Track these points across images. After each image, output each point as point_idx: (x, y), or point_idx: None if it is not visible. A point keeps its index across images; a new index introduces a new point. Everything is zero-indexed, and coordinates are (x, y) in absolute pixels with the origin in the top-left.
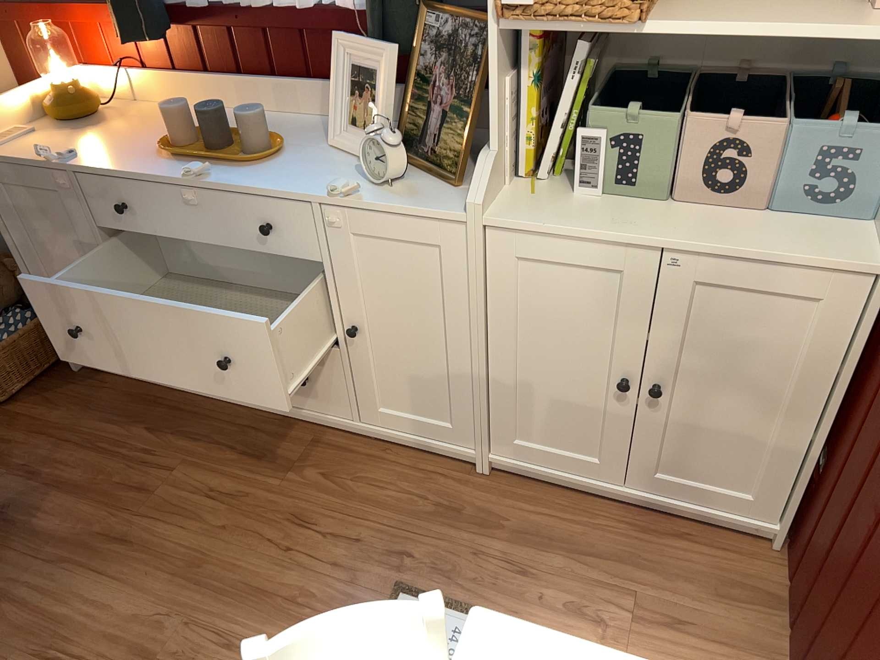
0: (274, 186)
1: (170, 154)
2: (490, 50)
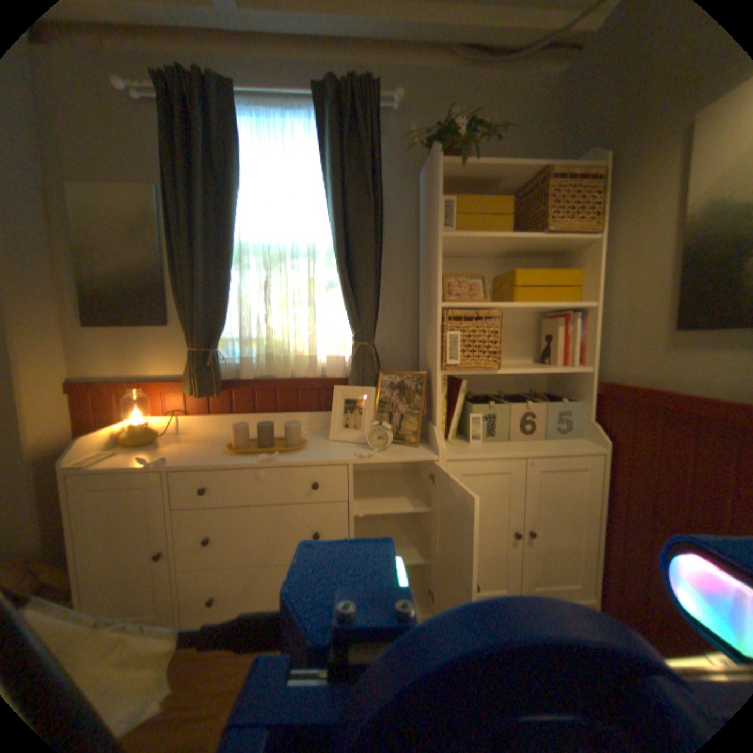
0: (316, 457)
1: (233, 451)
2: (437, 380)
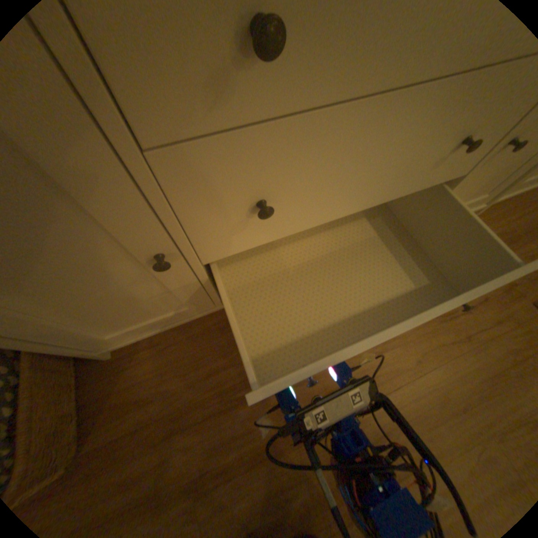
0: None
1: None
2: None
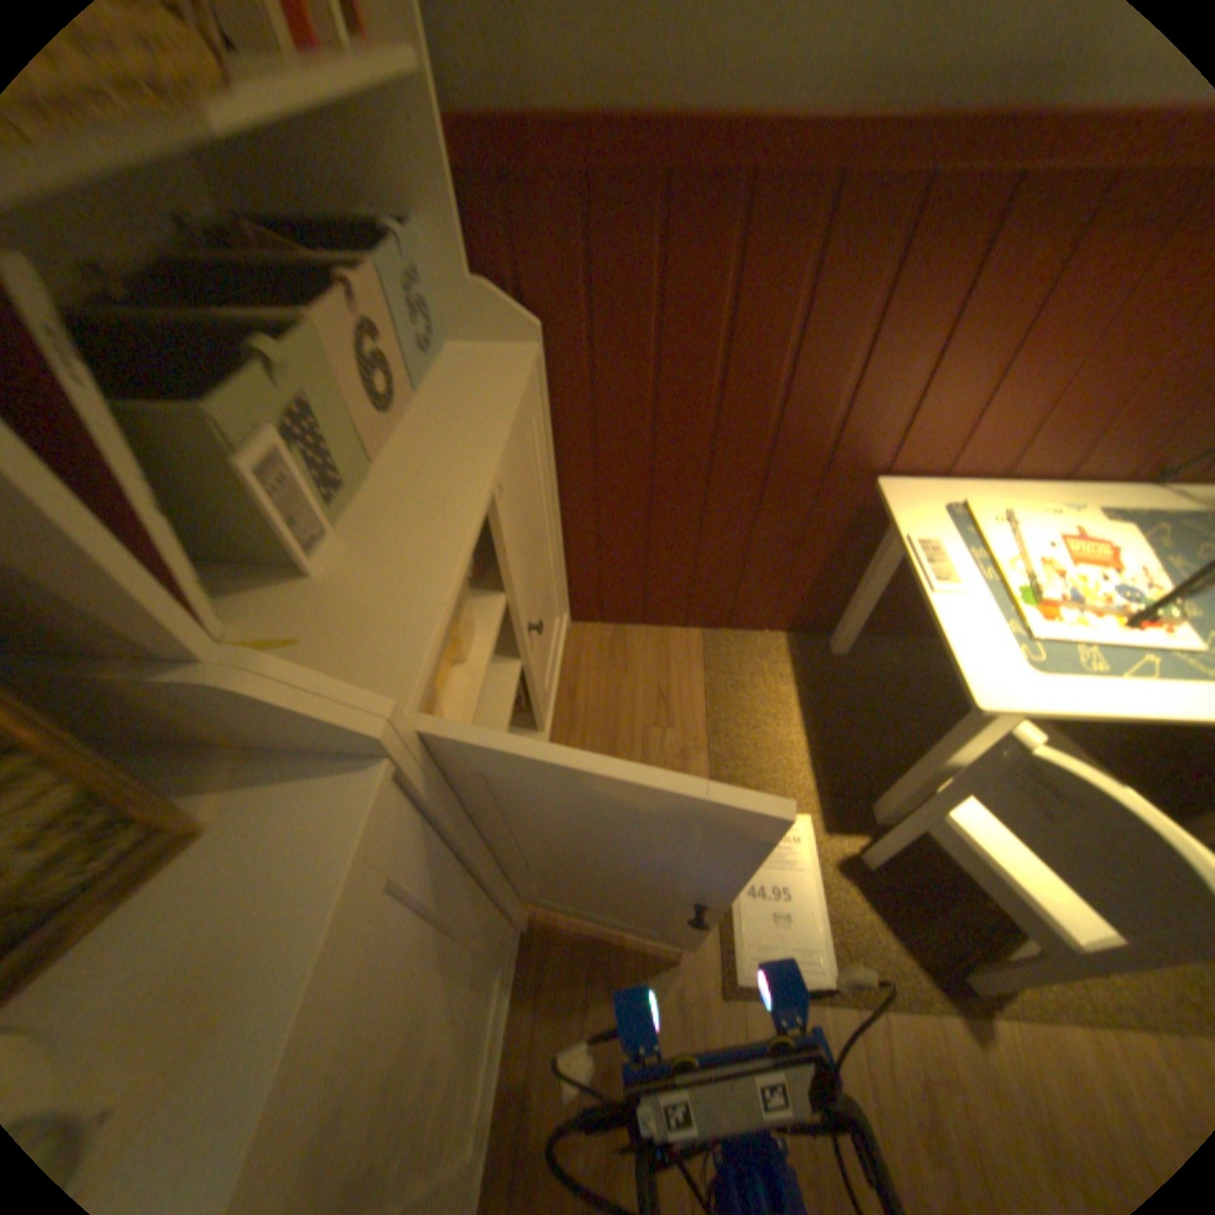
0: None
1: None
2: None
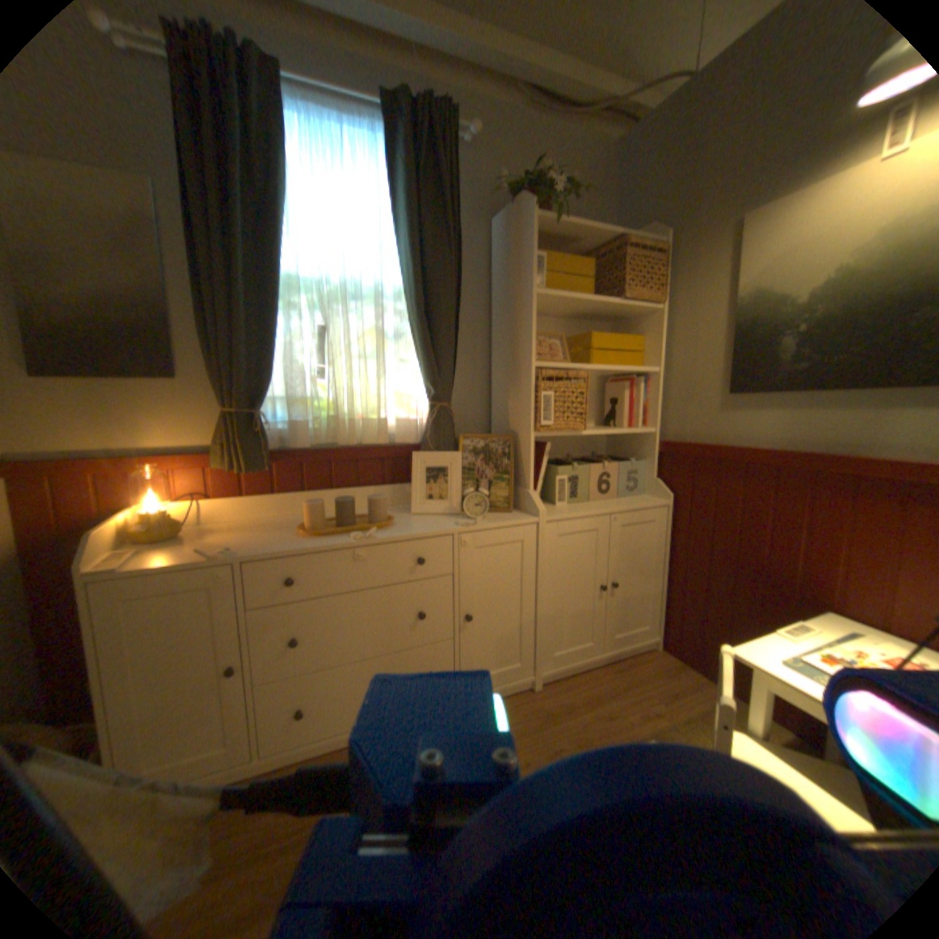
0: (416, 531)
1: (313, 533)
2: (528, 442)
